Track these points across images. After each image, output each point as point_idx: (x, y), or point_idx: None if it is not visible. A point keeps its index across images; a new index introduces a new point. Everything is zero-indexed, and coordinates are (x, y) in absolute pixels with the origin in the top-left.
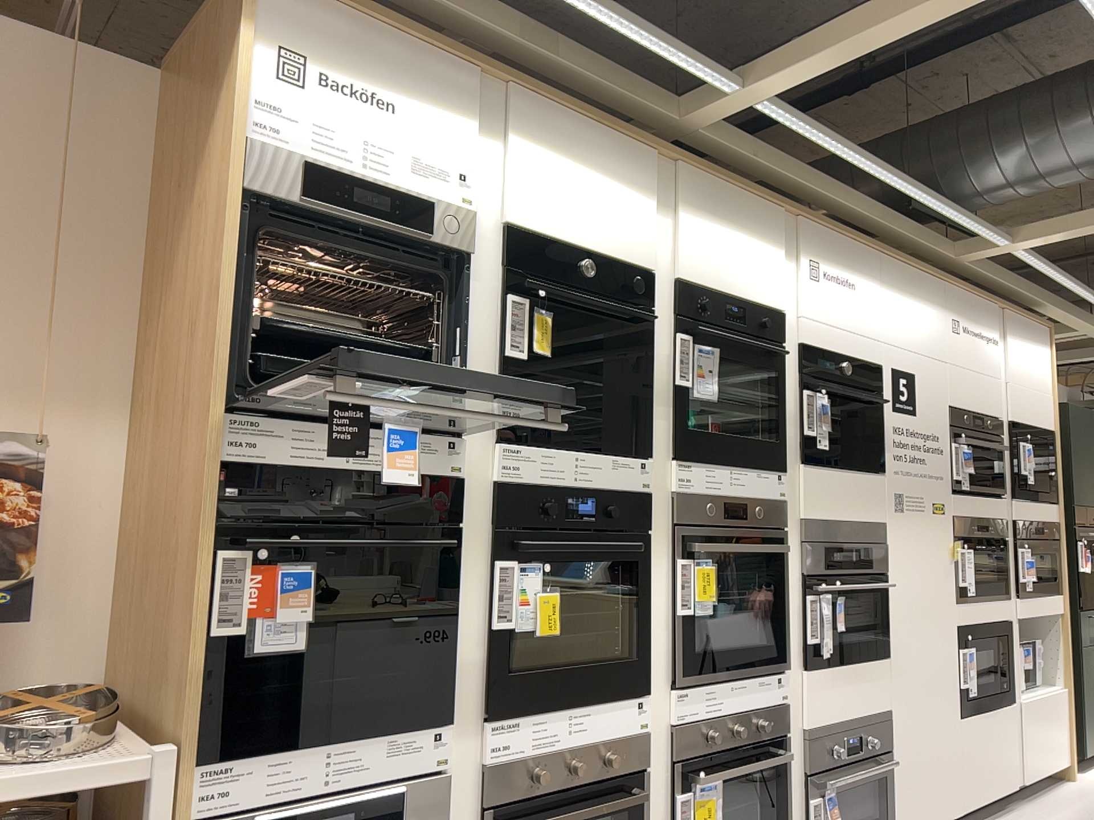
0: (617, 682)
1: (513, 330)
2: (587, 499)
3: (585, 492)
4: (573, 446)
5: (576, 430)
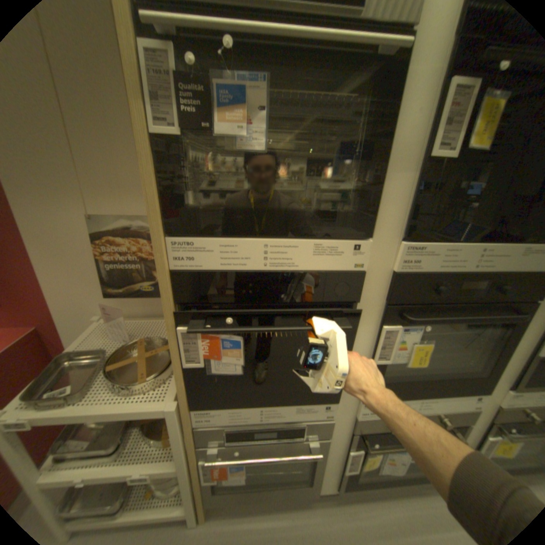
0: (466, 394)
1: (448, 118)
2: (485, 281)
3: (484, 277)
4: (485, 237)
5: (495, 220)
